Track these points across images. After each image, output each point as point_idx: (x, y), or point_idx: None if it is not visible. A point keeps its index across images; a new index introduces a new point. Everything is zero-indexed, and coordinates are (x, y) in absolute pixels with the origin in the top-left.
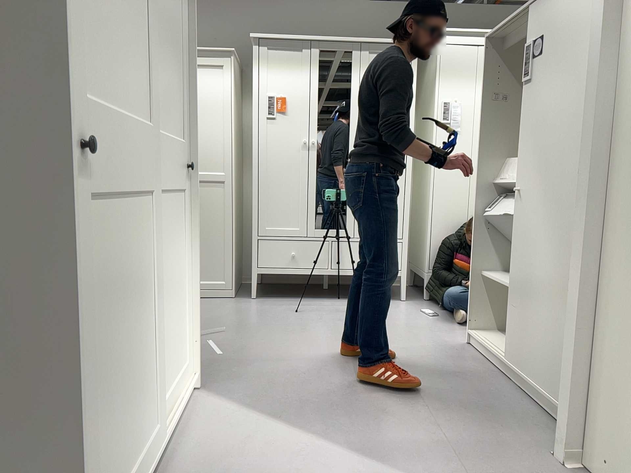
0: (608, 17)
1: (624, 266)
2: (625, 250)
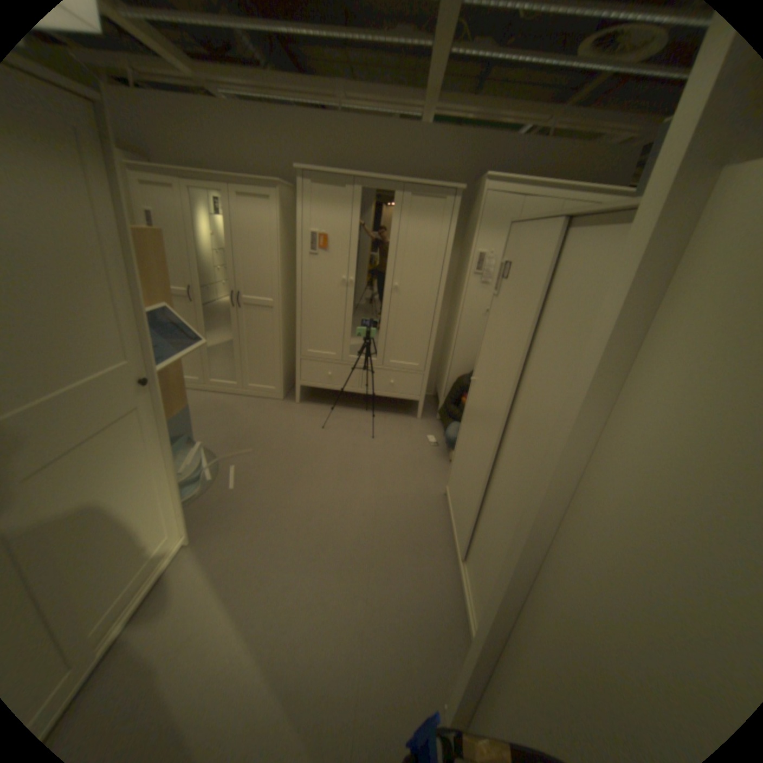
0: (603, 354)
1: (529, 652)
2: (534, 642)
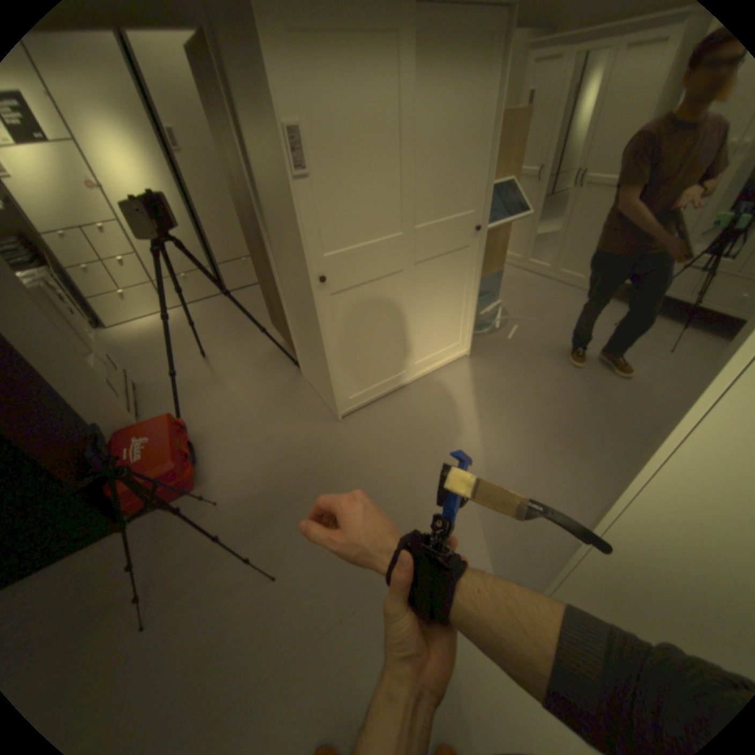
0: None
1: None
2: None
